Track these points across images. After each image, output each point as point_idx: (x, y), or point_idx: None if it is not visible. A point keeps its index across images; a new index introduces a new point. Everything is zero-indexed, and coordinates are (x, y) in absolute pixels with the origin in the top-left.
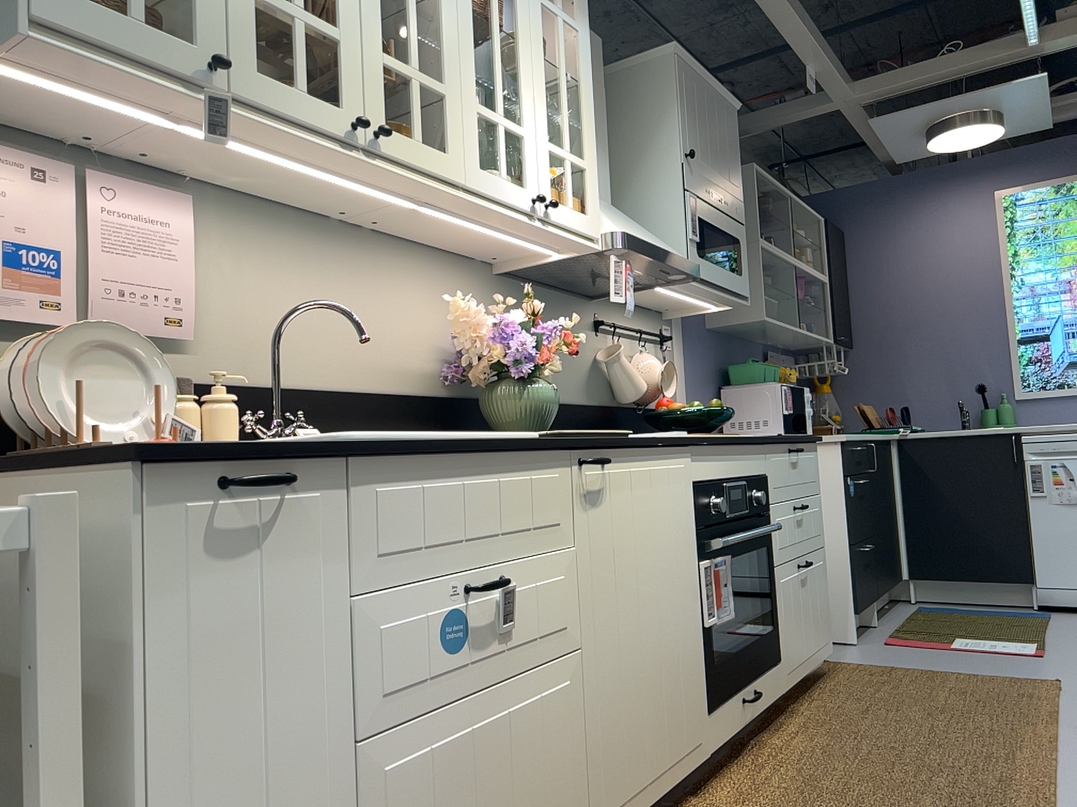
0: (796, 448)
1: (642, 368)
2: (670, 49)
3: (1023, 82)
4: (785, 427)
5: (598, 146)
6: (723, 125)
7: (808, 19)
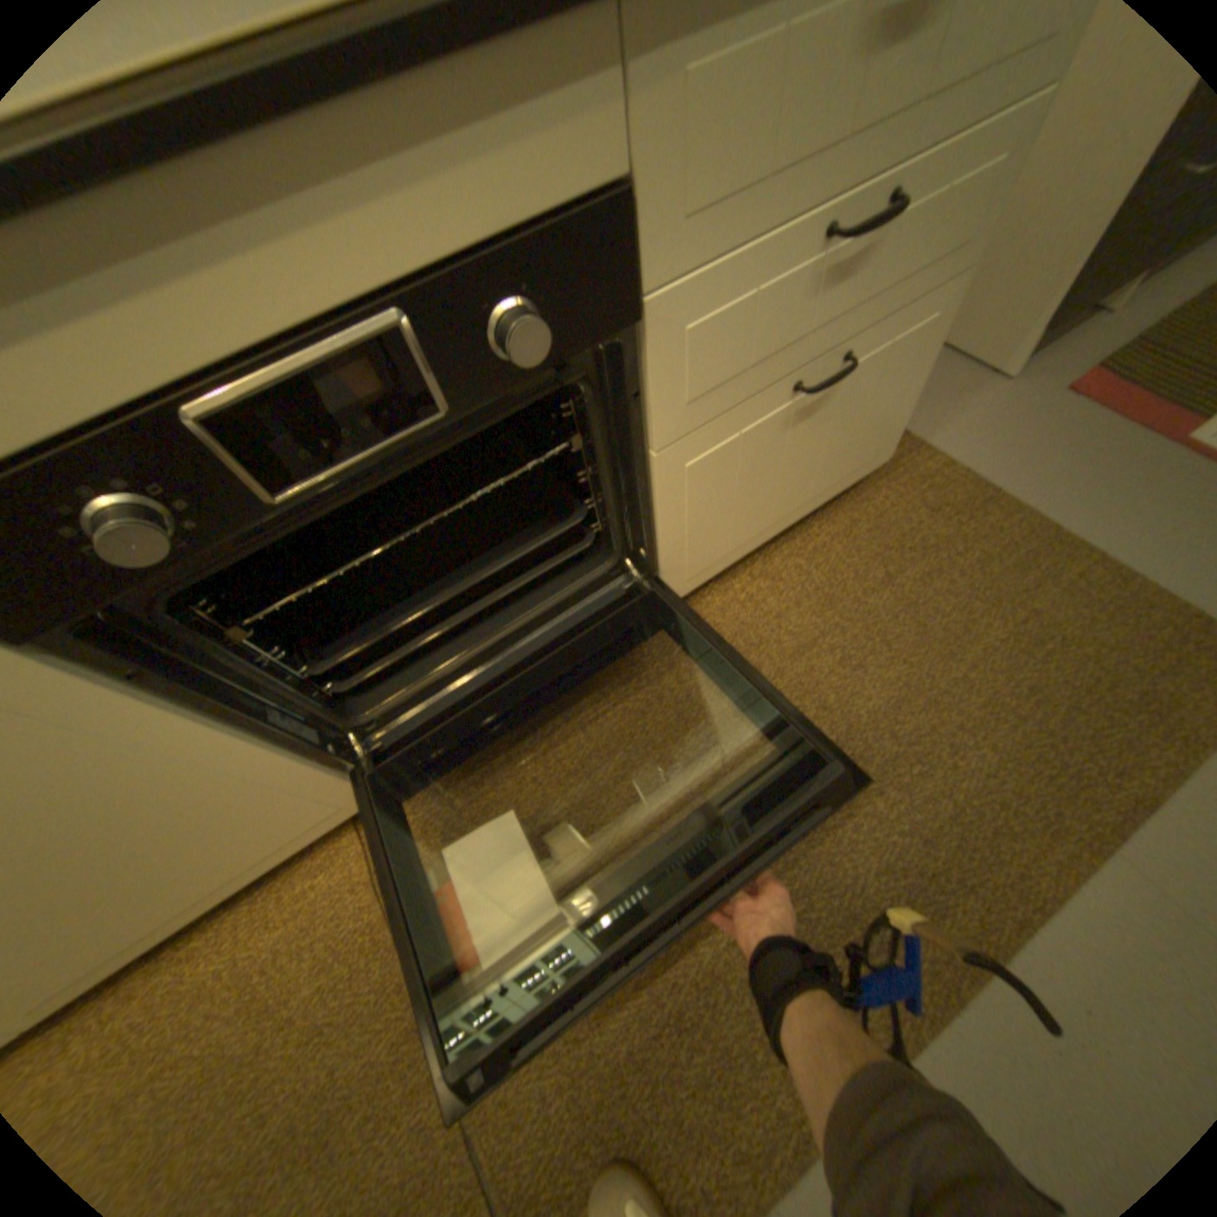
0: None
1: None
2: None
3: None
4: None
5: None
6: None
7: None
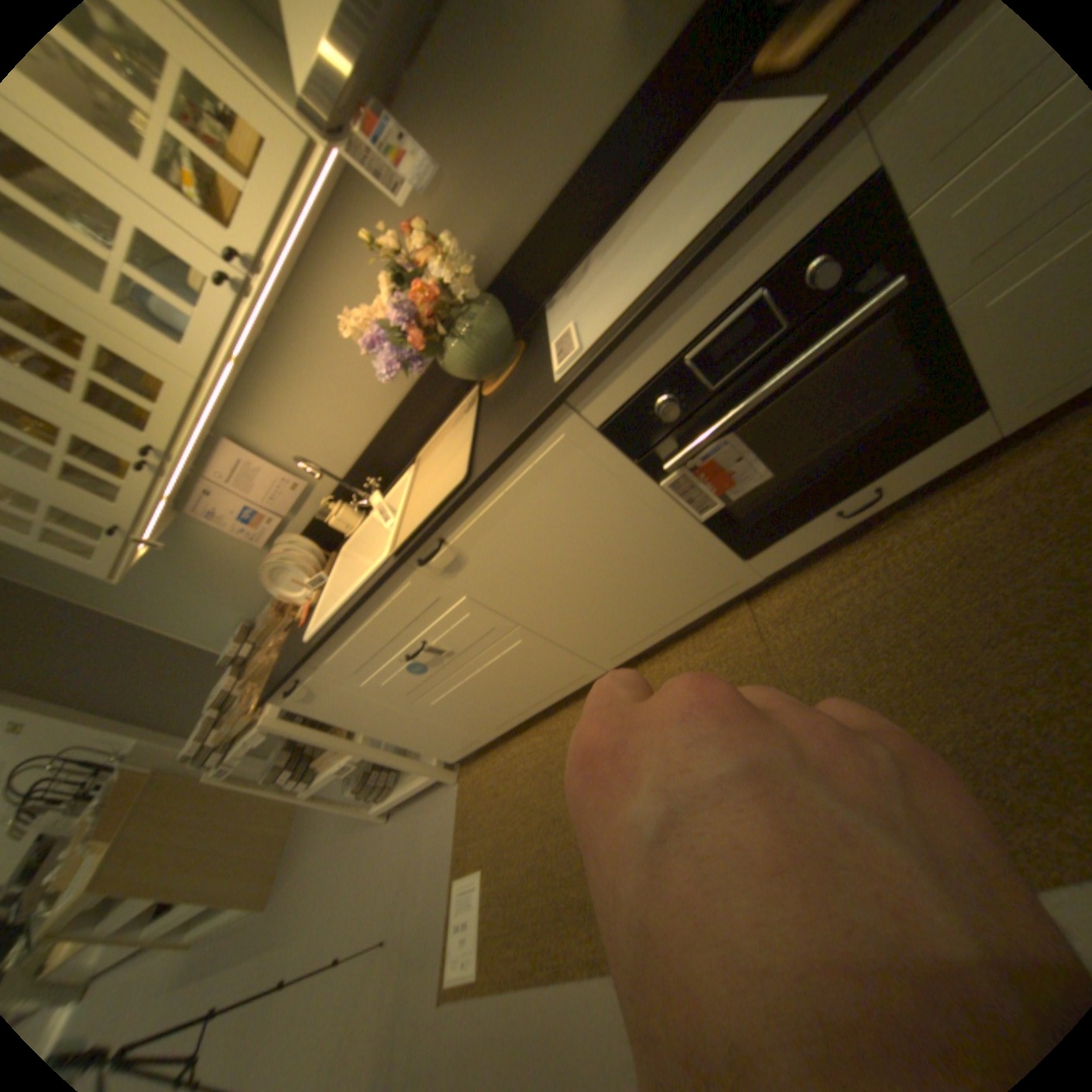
0: None
1: None
2: None
3: None
4: None
5: None
6: None
7: None
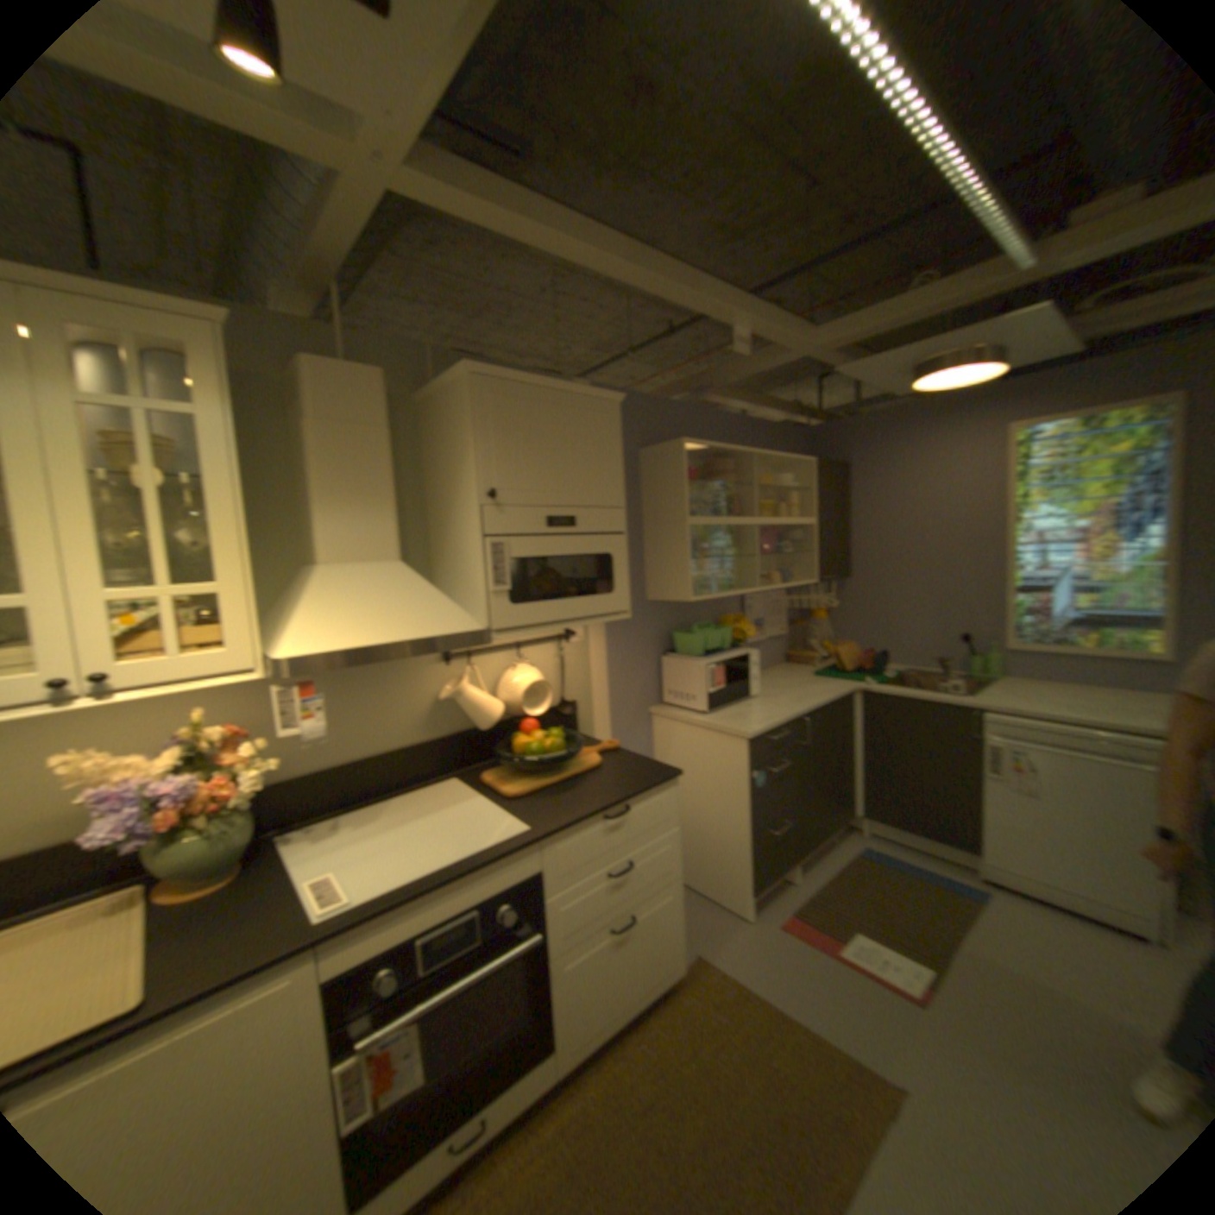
0: (622, 808)
1: (508, 687)
2: (465, 368)
3: (1021, 314)
4: (711, 705)
5: (367, 502)
6: (584, 430)
7: (710, 277)
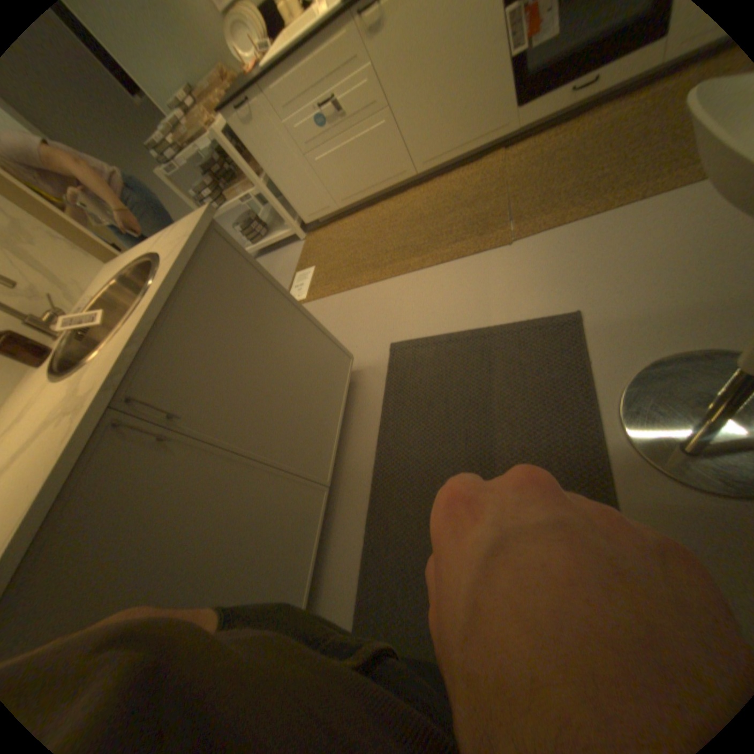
0: None
1: None
2: None
3: None
4: None
5: None
6: None
7: None
